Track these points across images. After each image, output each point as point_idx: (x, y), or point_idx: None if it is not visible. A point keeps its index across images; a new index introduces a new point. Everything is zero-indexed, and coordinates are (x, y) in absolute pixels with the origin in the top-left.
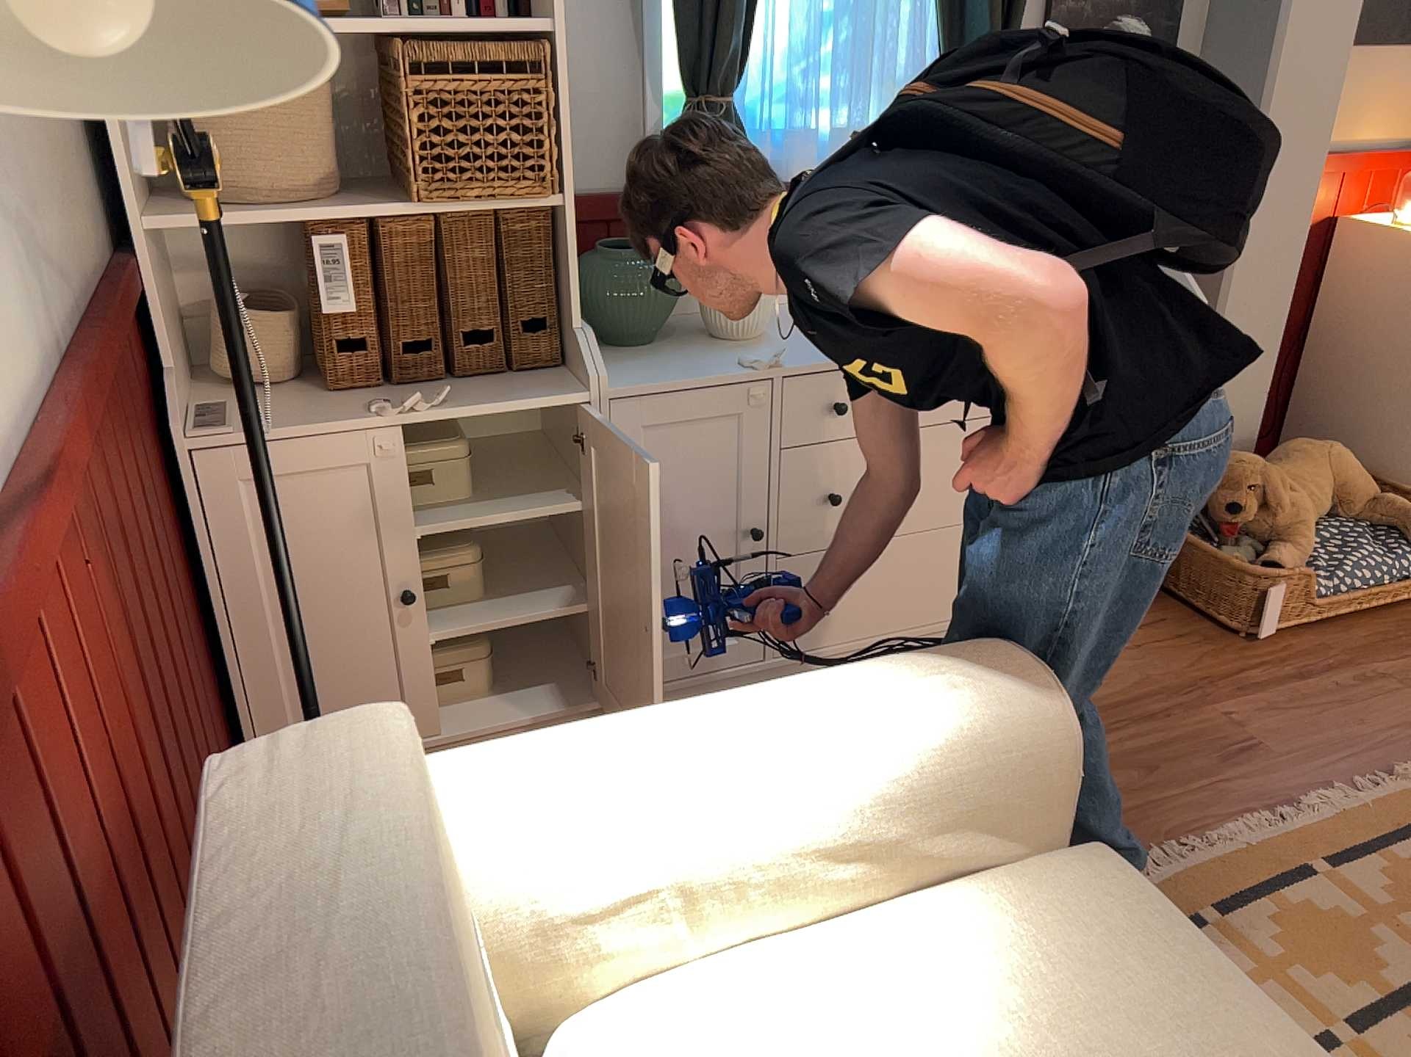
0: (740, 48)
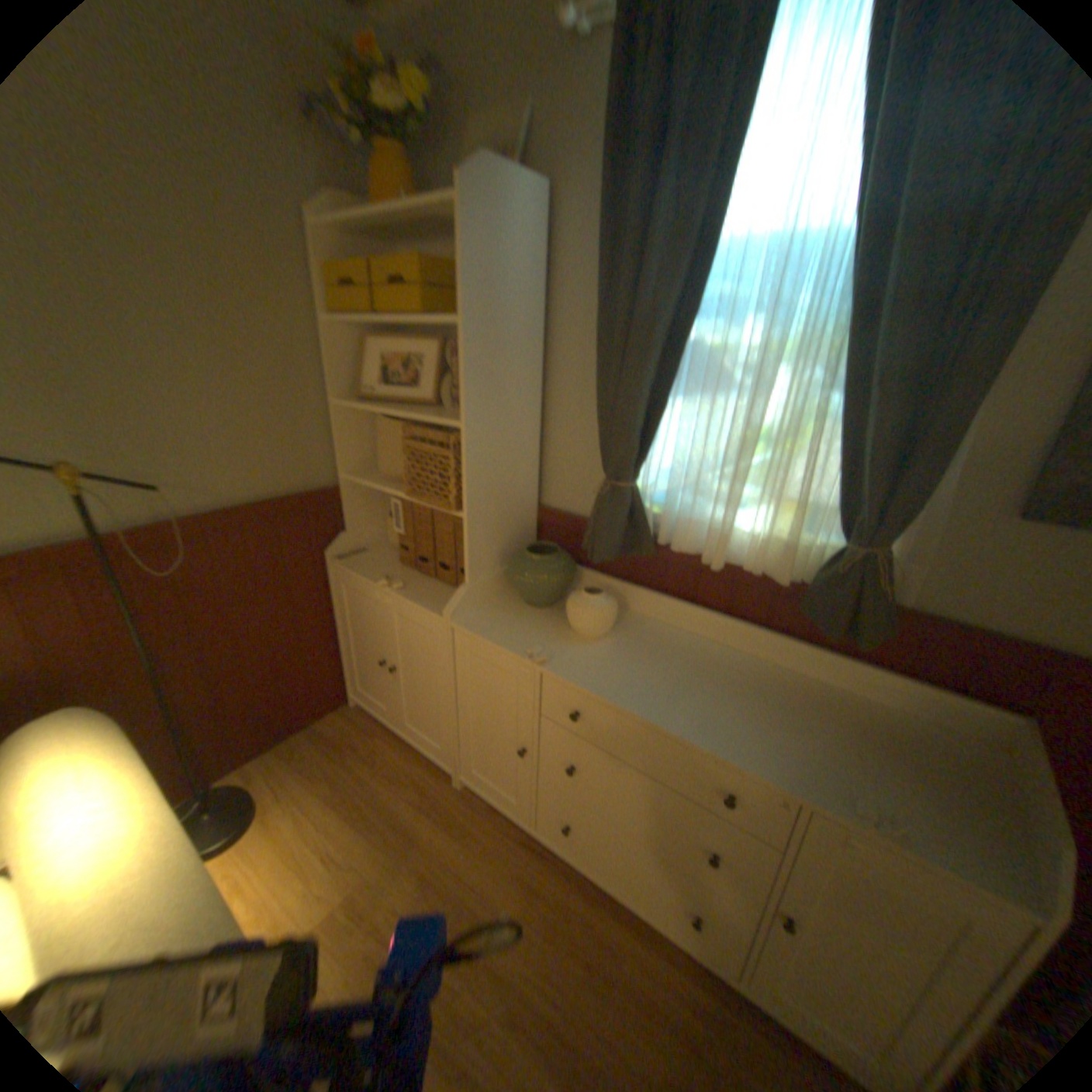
0: (635, 451)
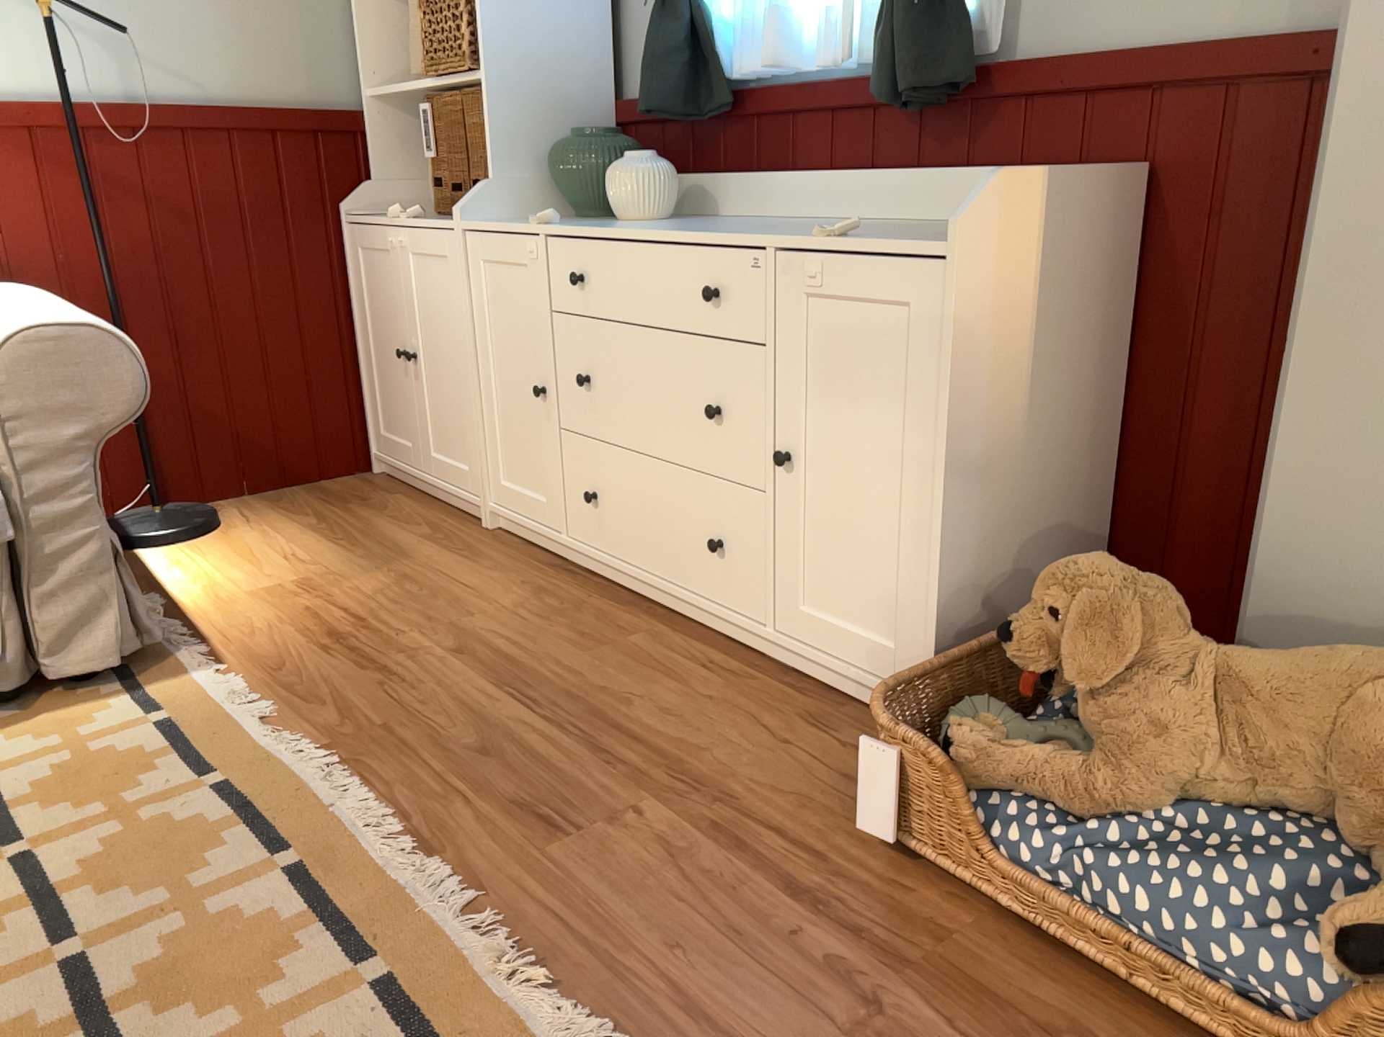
0: None
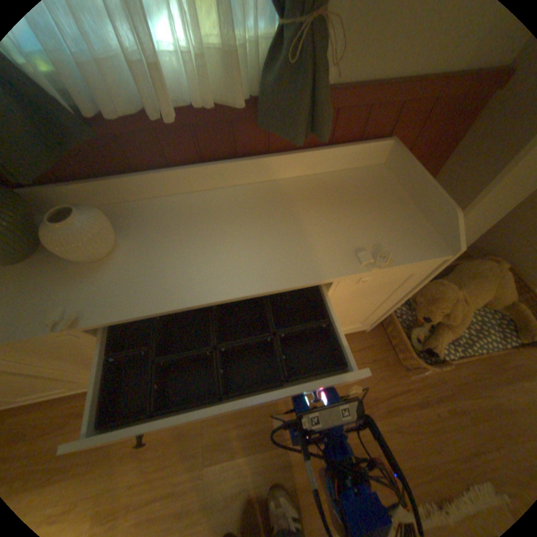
0: None
